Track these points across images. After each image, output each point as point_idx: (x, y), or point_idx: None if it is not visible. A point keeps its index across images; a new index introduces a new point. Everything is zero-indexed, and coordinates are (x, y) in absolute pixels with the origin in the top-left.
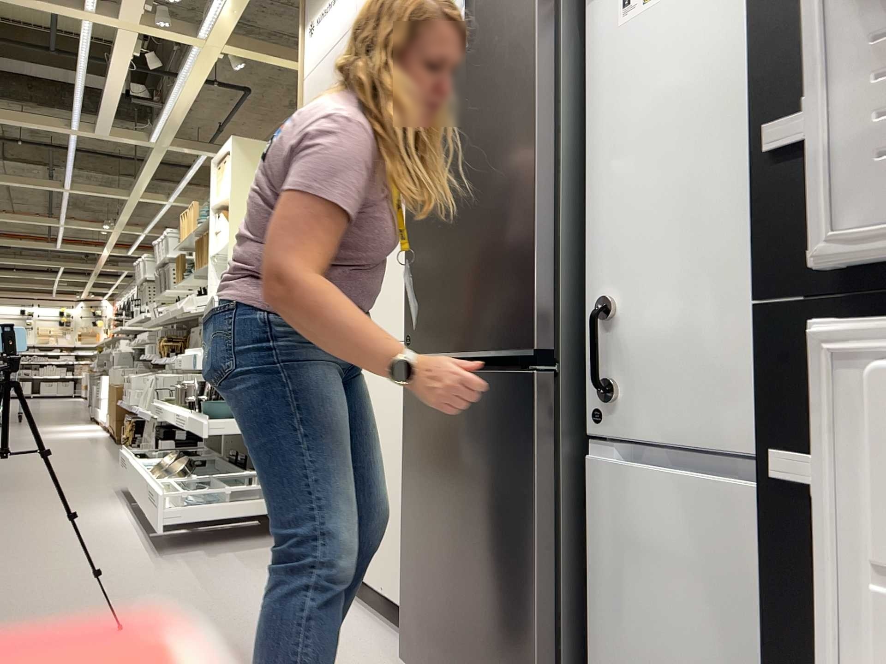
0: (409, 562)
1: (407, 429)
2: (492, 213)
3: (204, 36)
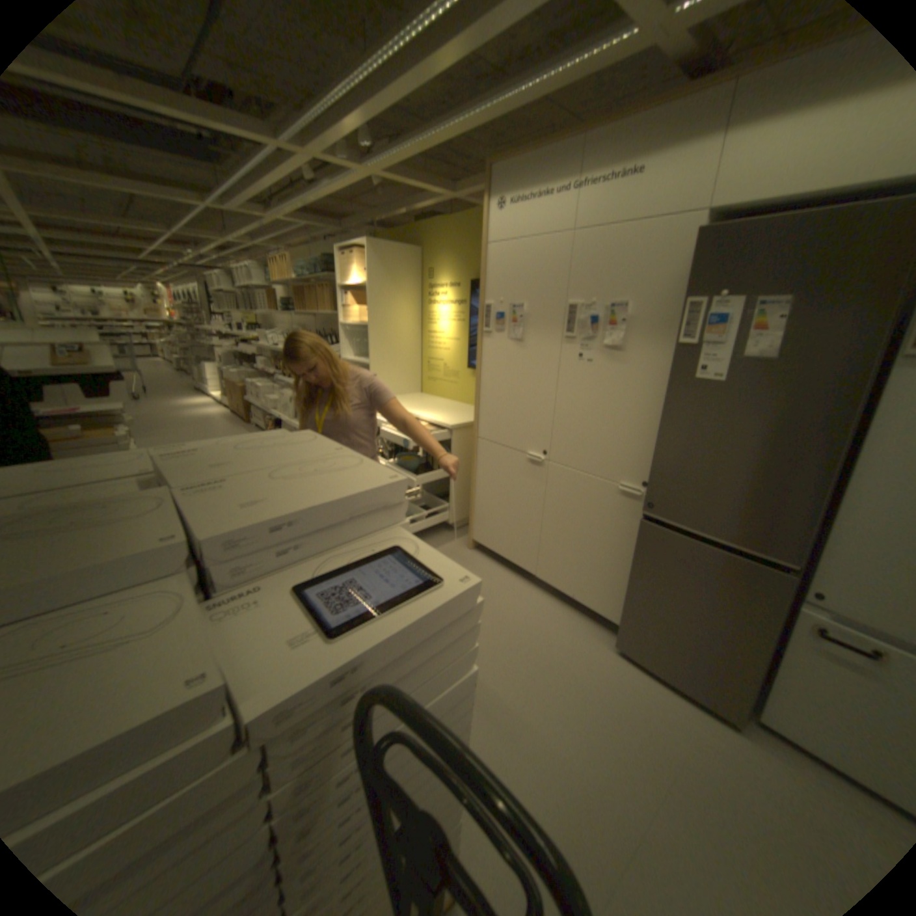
0: (629, 609)
1: (641, 550)
2: (776, 478)
3: (365, 162)
